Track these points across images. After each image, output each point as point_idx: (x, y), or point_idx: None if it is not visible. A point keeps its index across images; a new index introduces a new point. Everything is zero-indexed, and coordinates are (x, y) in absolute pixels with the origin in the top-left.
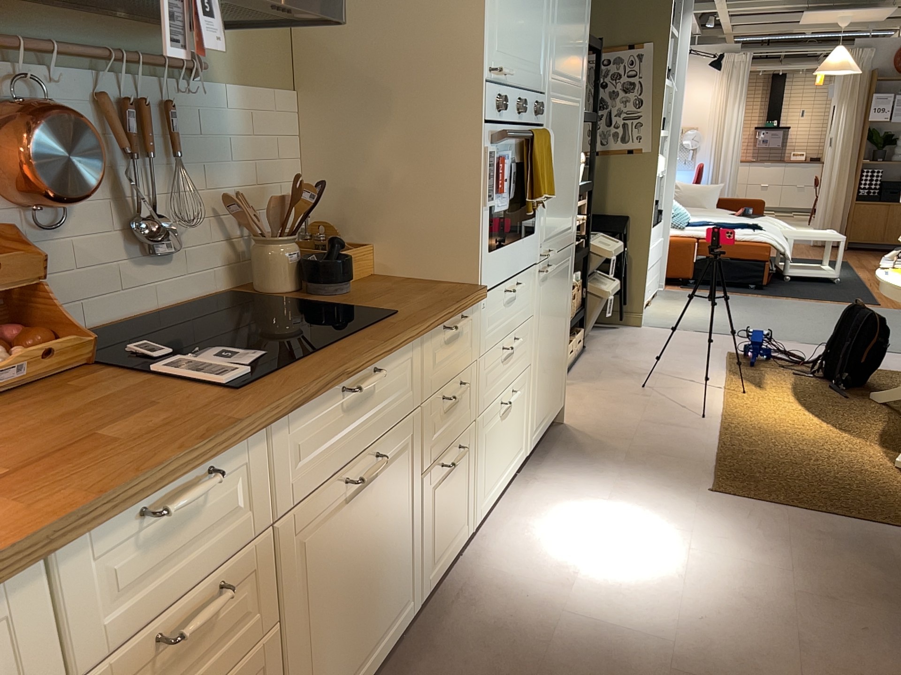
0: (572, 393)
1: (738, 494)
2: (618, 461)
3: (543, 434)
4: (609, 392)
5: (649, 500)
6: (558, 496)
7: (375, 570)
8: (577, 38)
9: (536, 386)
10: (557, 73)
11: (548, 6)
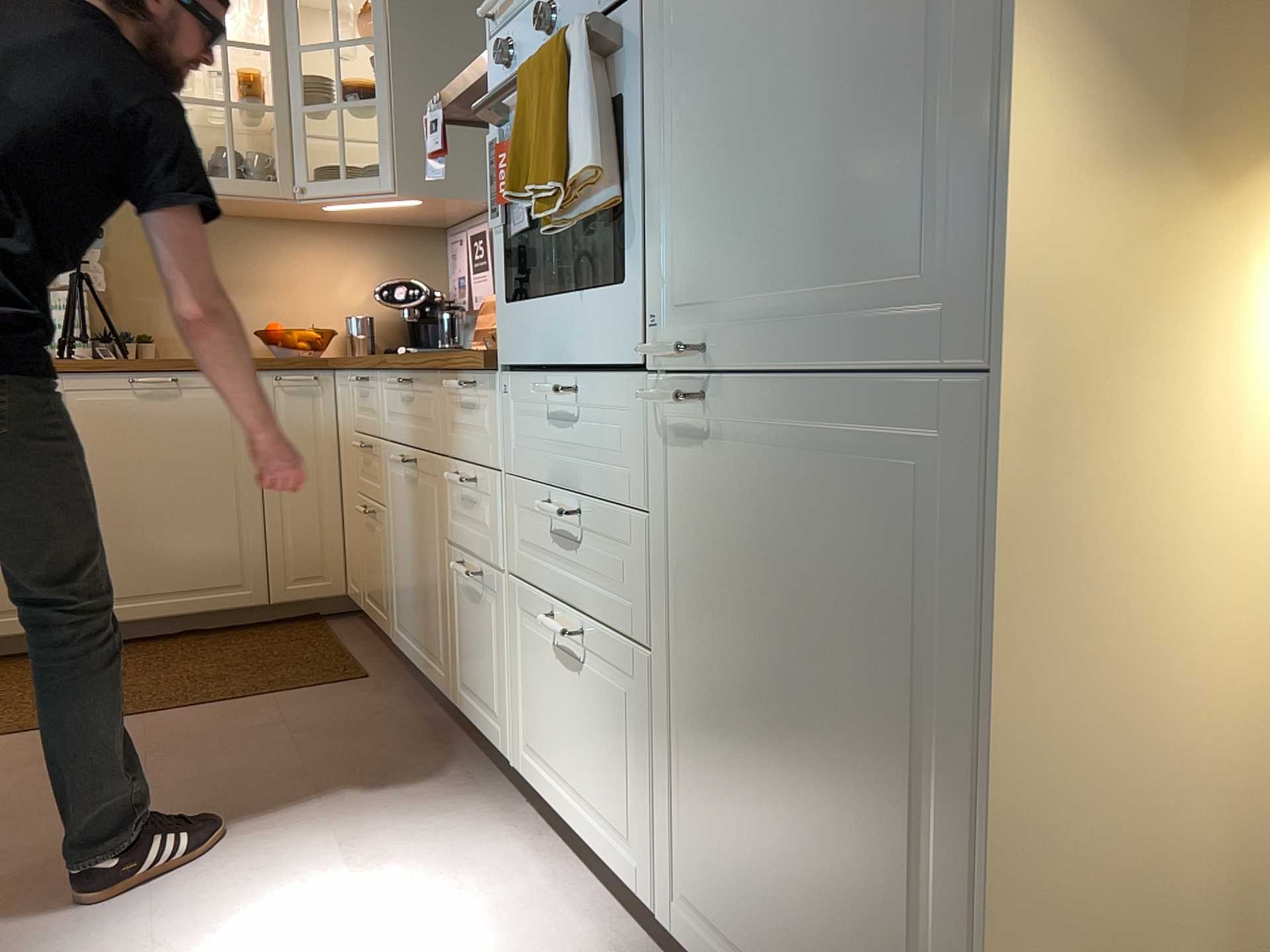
0: None
1: None
2: None
3: None
4: None
5: None
6: None
7: (420, 573)
8: None
9: (686, 764)
10: None
11: None
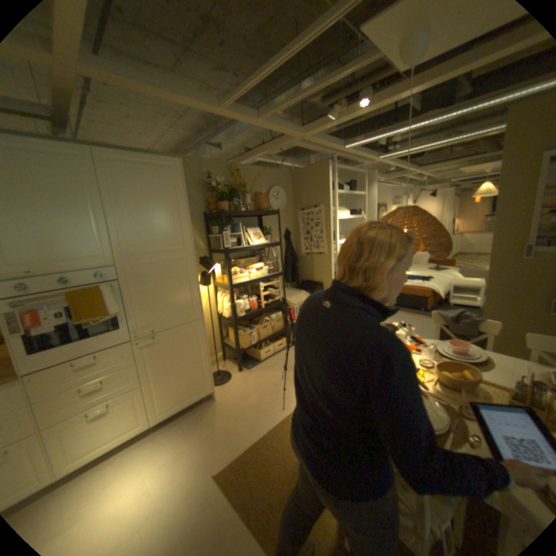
0: (244, 378)
1: (221, 488)
2: (200, 438)
3: (175, 413)
4: (261, 381)
5: (175, 475)
6: (143, 458)
7: None
8: (163, 230)
9: (151, 395)
10: (130, 252)
11: (99, 226)
